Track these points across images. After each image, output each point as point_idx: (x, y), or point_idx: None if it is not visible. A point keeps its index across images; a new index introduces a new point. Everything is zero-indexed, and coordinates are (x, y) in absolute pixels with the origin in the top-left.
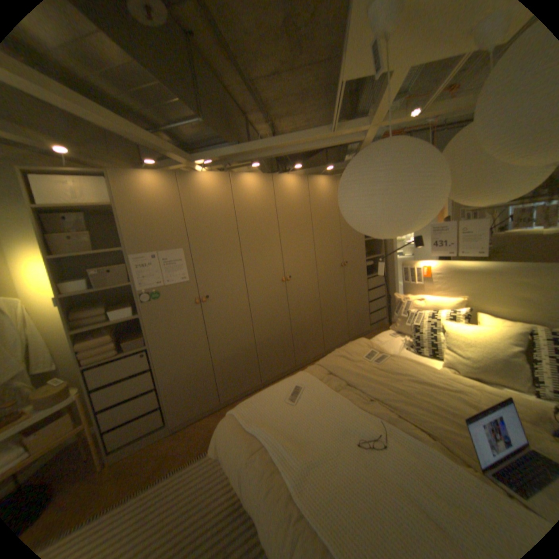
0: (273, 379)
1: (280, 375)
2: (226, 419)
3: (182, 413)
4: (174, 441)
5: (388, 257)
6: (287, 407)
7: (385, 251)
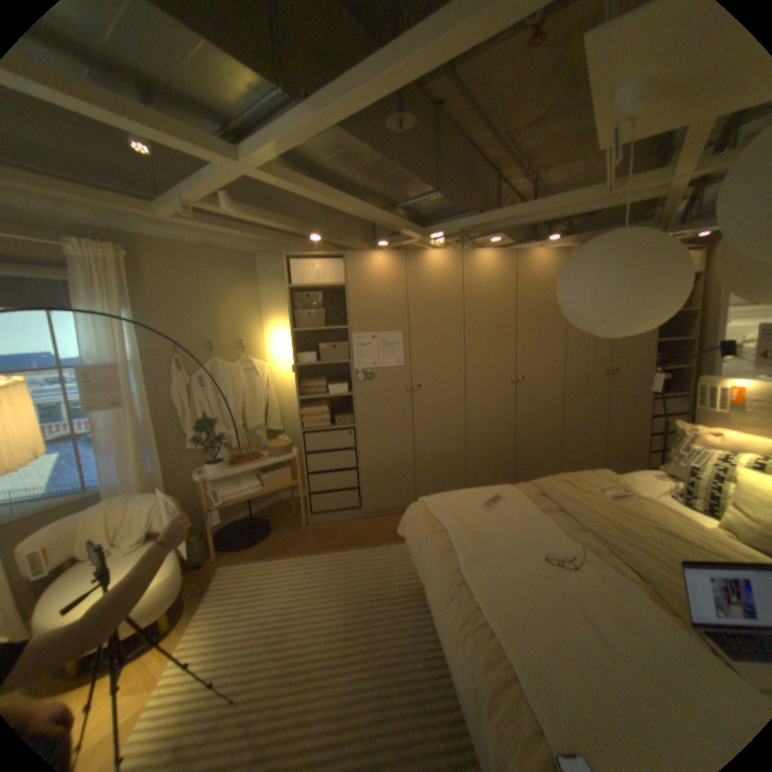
0: None
1: None
2: (417, 504)
3: (378, 501)
4: (366, 524)
5: (704, 371)
6: (481, 510)
7: (701, 361)
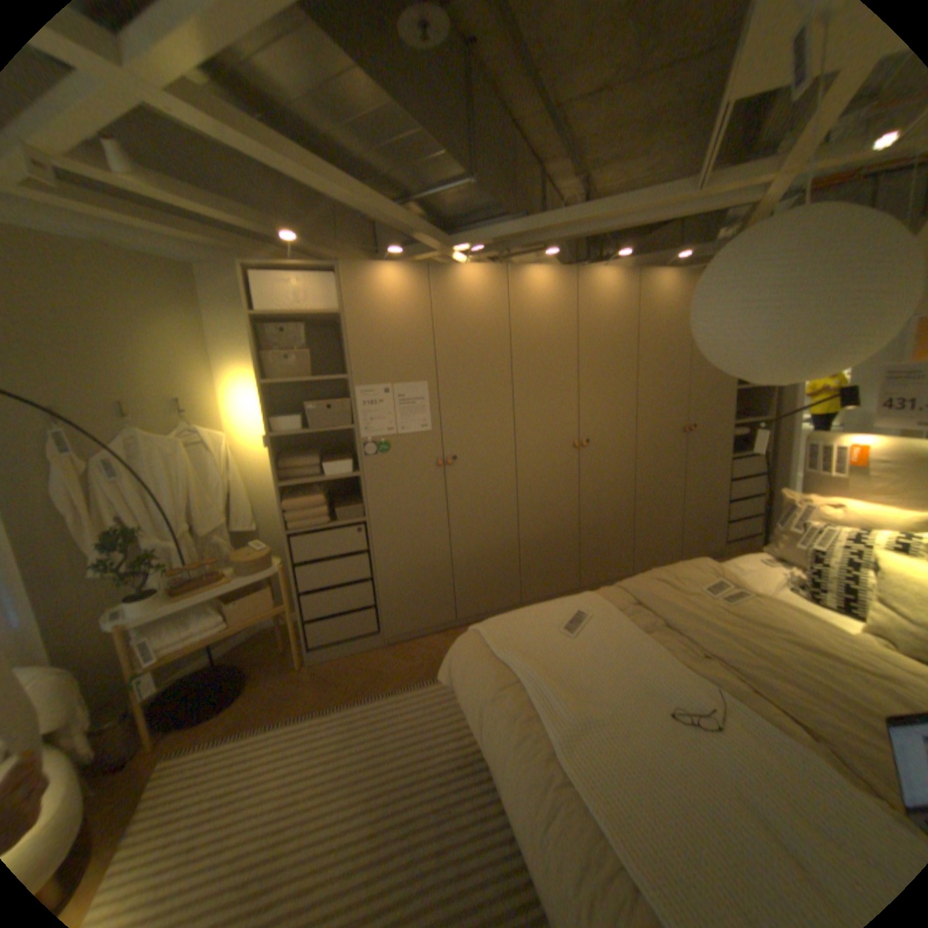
0: (540, 600)
1: (552, 597)
2: (468, 635)
3: (404, 620)
4: (389, 655)
5: (782, 423)
6: (562, 638)
7: (778, 412)
